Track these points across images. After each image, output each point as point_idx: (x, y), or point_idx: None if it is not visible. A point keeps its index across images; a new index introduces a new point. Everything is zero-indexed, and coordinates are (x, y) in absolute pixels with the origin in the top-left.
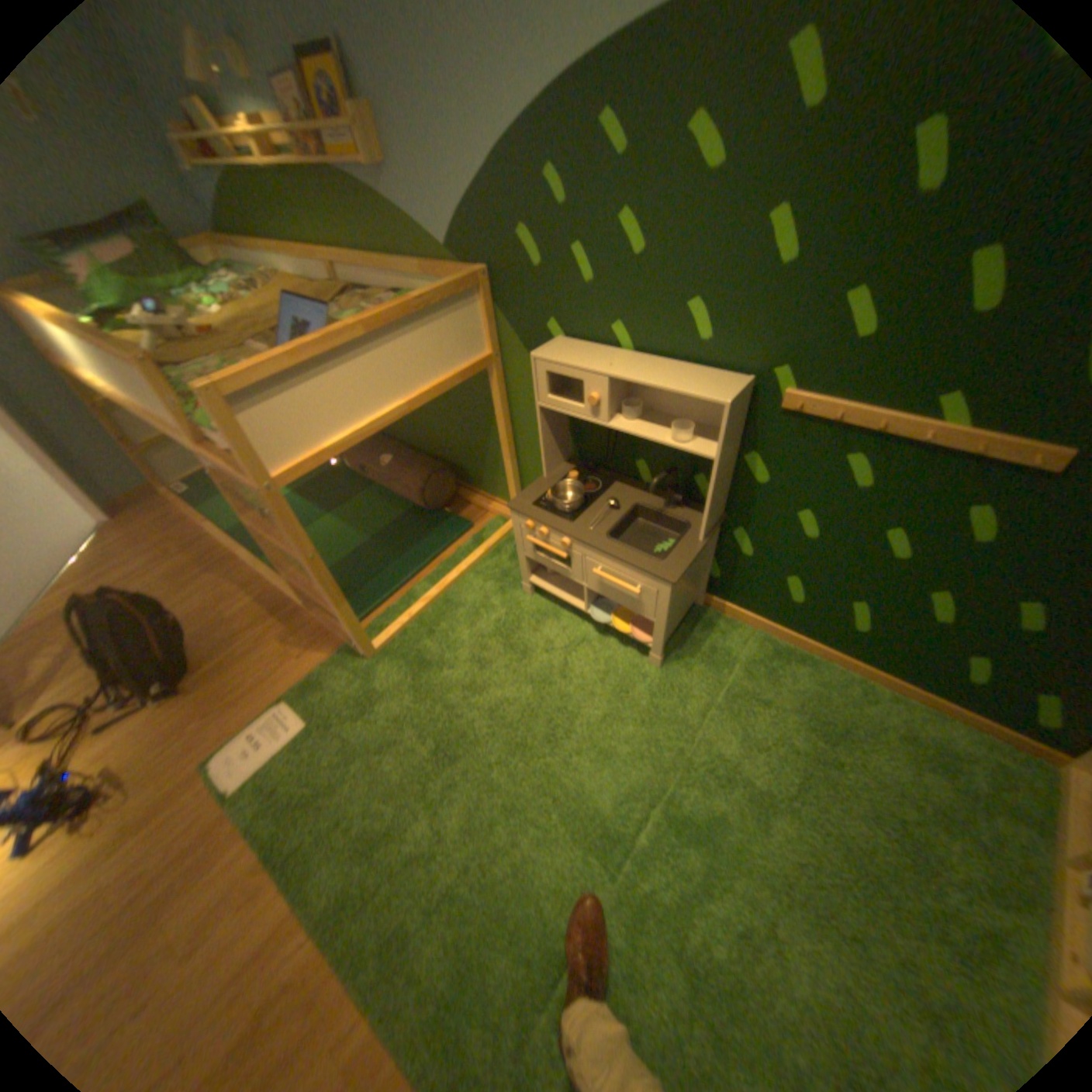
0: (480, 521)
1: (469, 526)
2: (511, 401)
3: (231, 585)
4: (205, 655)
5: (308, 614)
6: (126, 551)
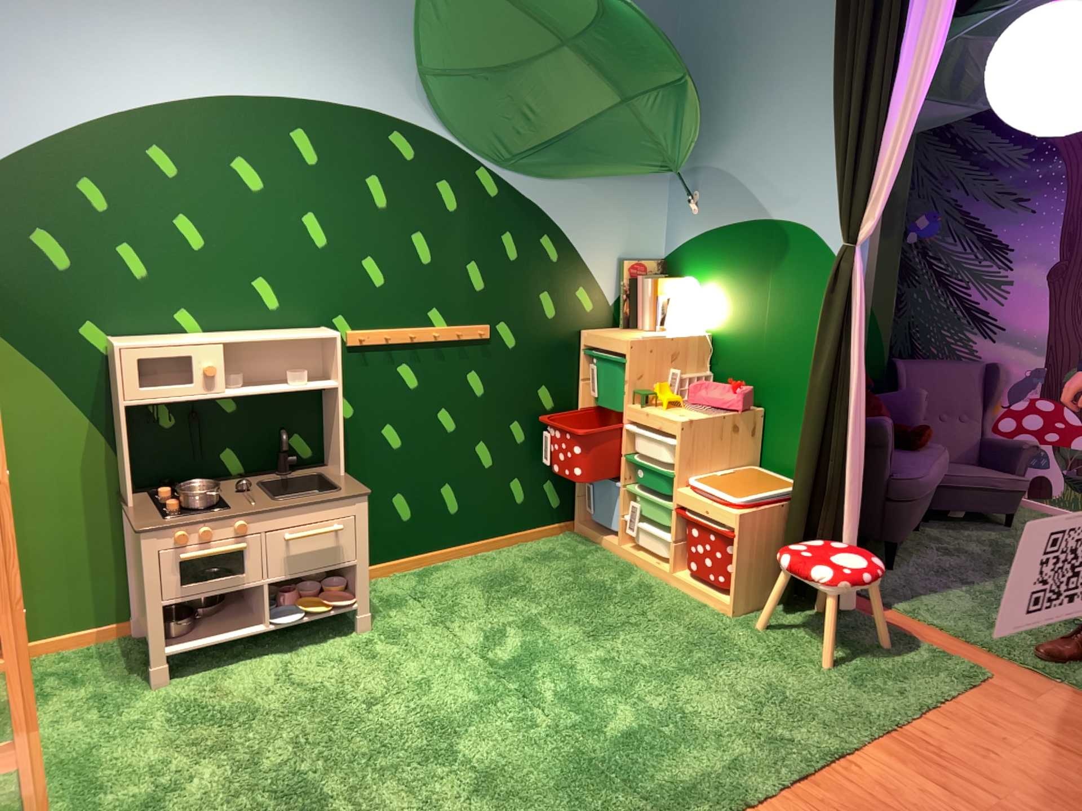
0: None
1: None
2: (5, 448)
3: None
4: None
5: None
6: None
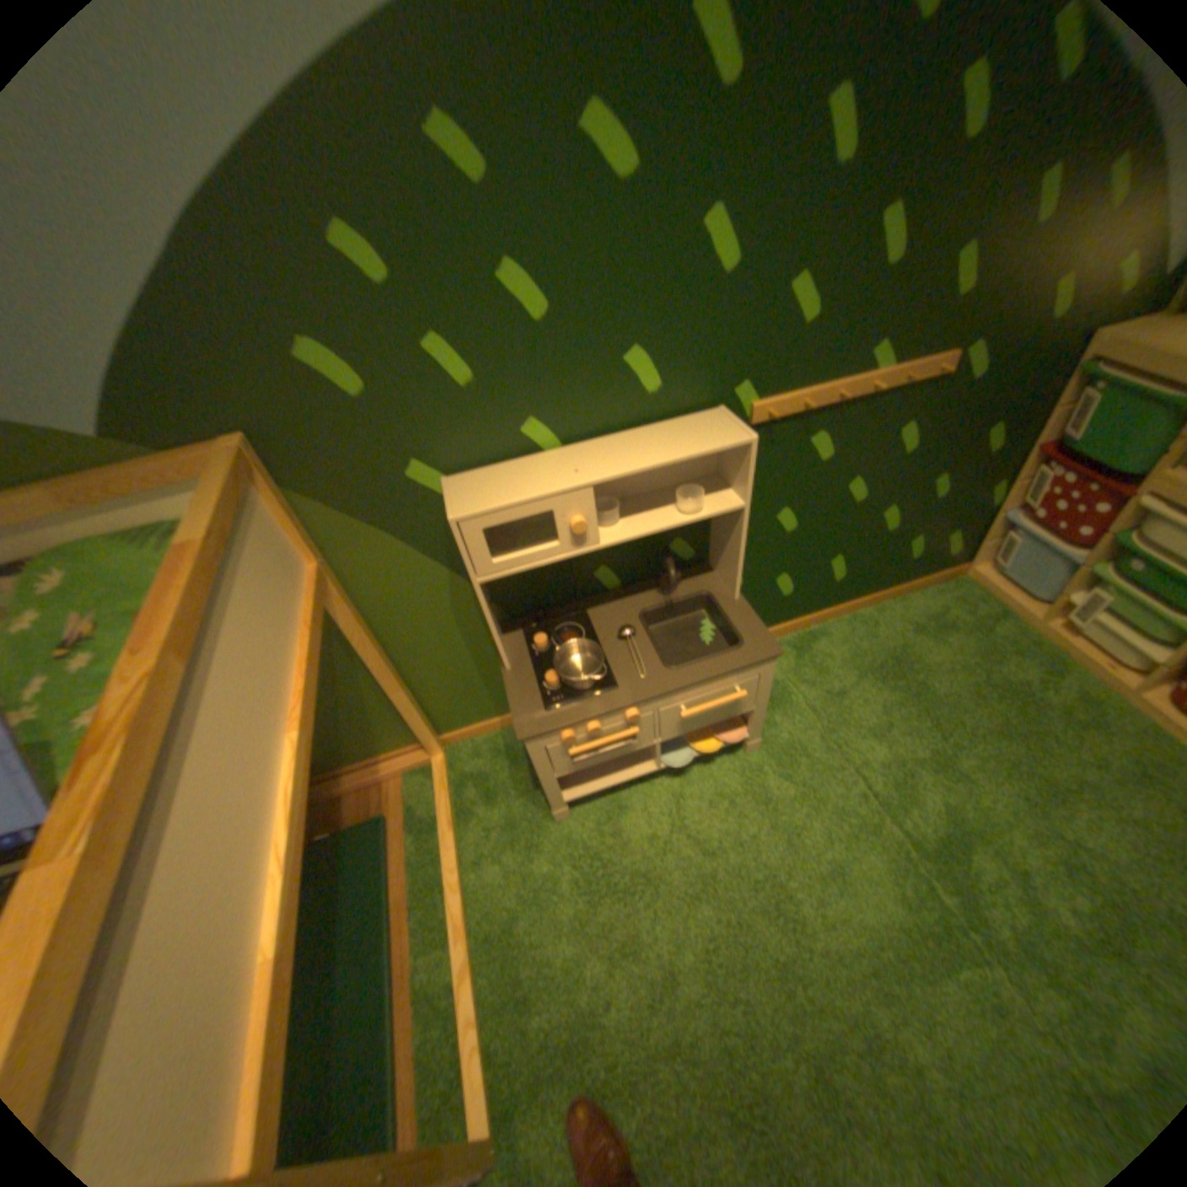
0: (384, 803)
1: (381, 823)
2: (367, 611)
3: None
4: None
5: None
6: None
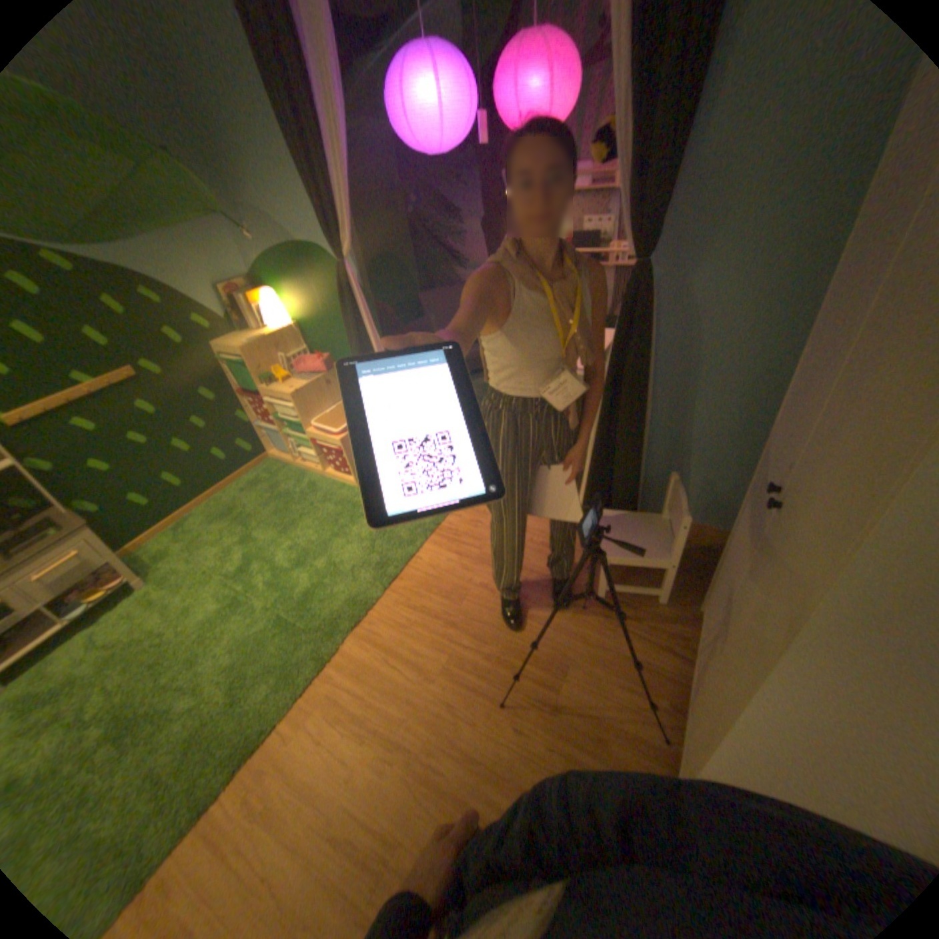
0: None
1: None
2: None
3: None
4: None
5: None
6: None
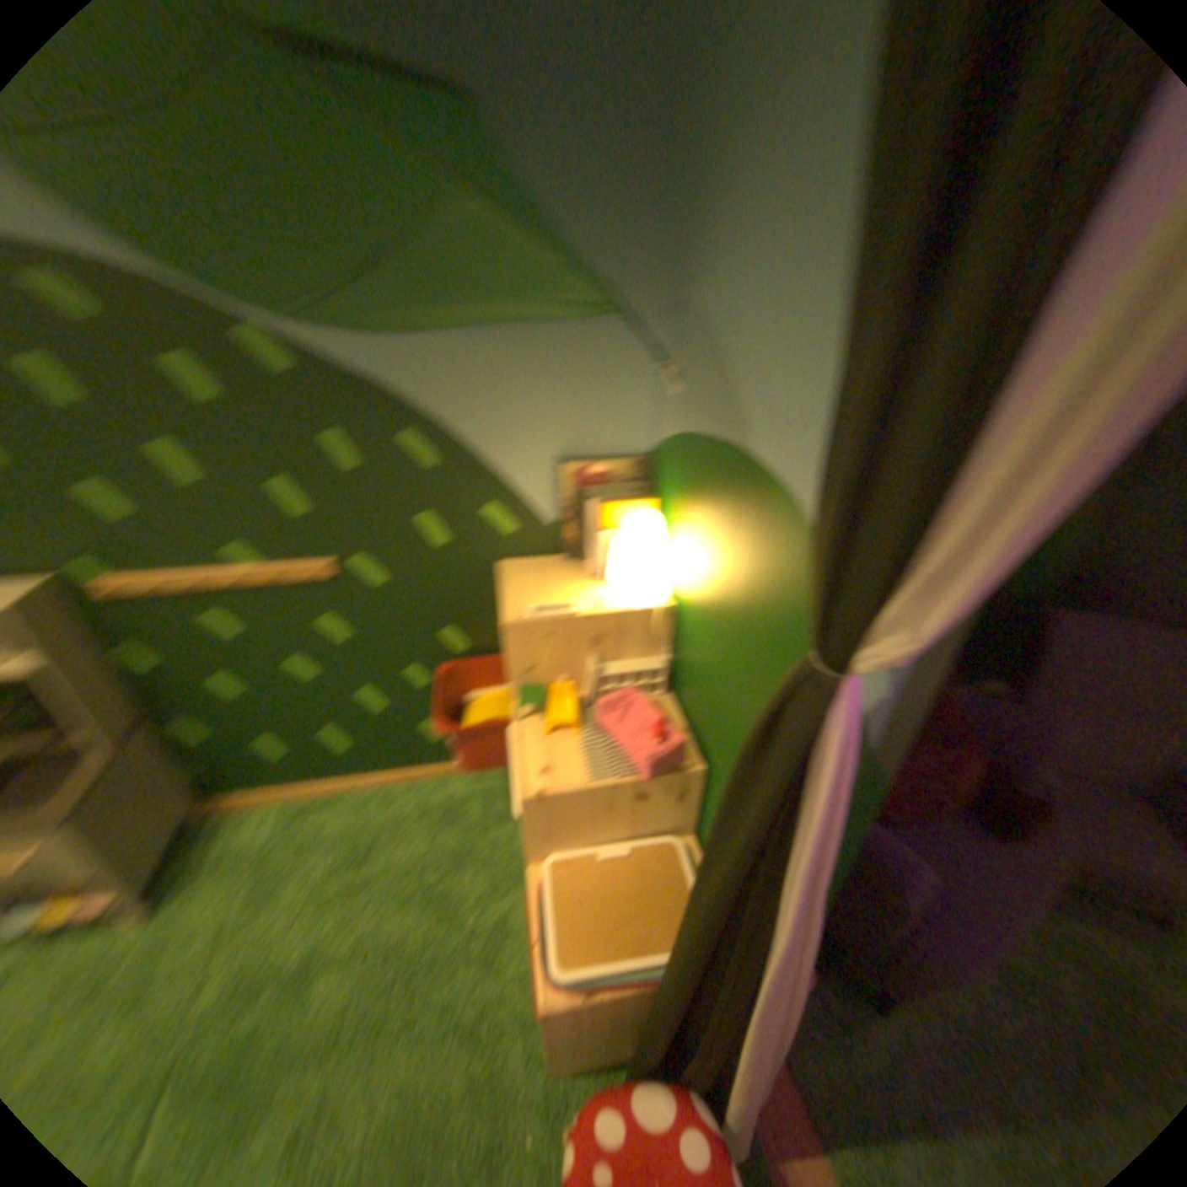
0: None
1: None
2: None
3: None
4: None
5: None
6: None
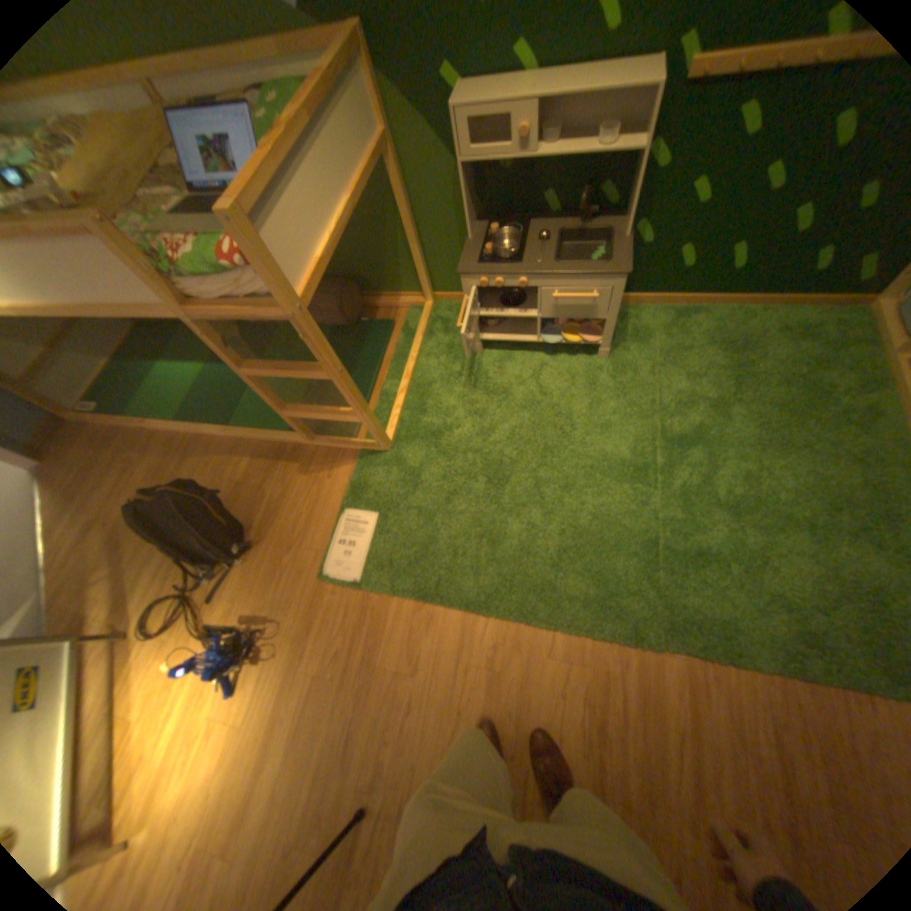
0: (396, 317)
1: (391, 324)
2: (406, 179)
3: (217, 457)
4: (245, 513)
5: (309, 445)
6: (83, 478)
